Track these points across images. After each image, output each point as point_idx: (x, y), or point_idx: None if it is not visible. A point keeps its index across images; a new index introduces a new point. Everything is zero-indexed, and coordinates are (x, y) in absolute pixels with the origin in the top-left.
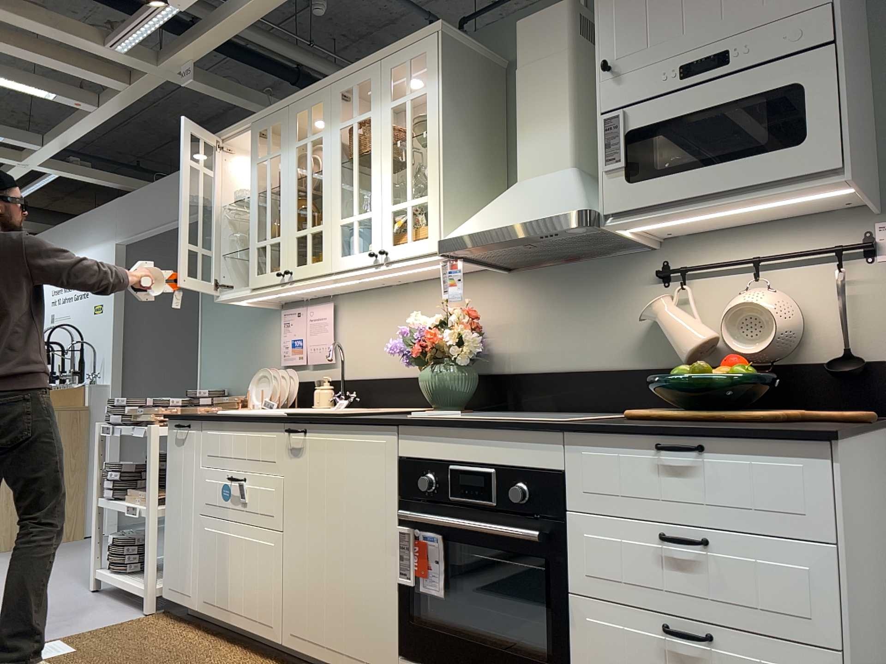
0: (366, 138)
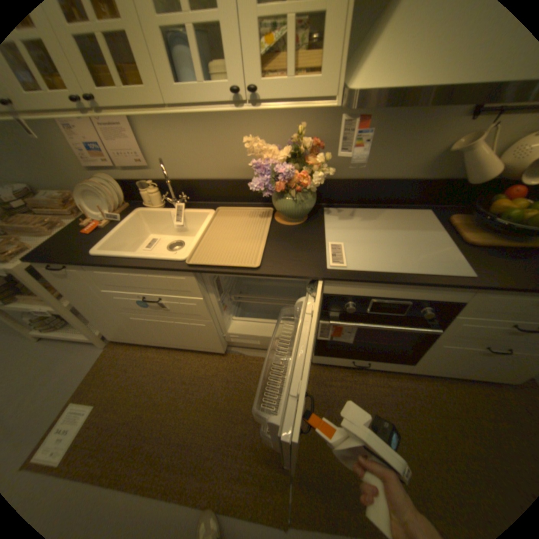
0: None
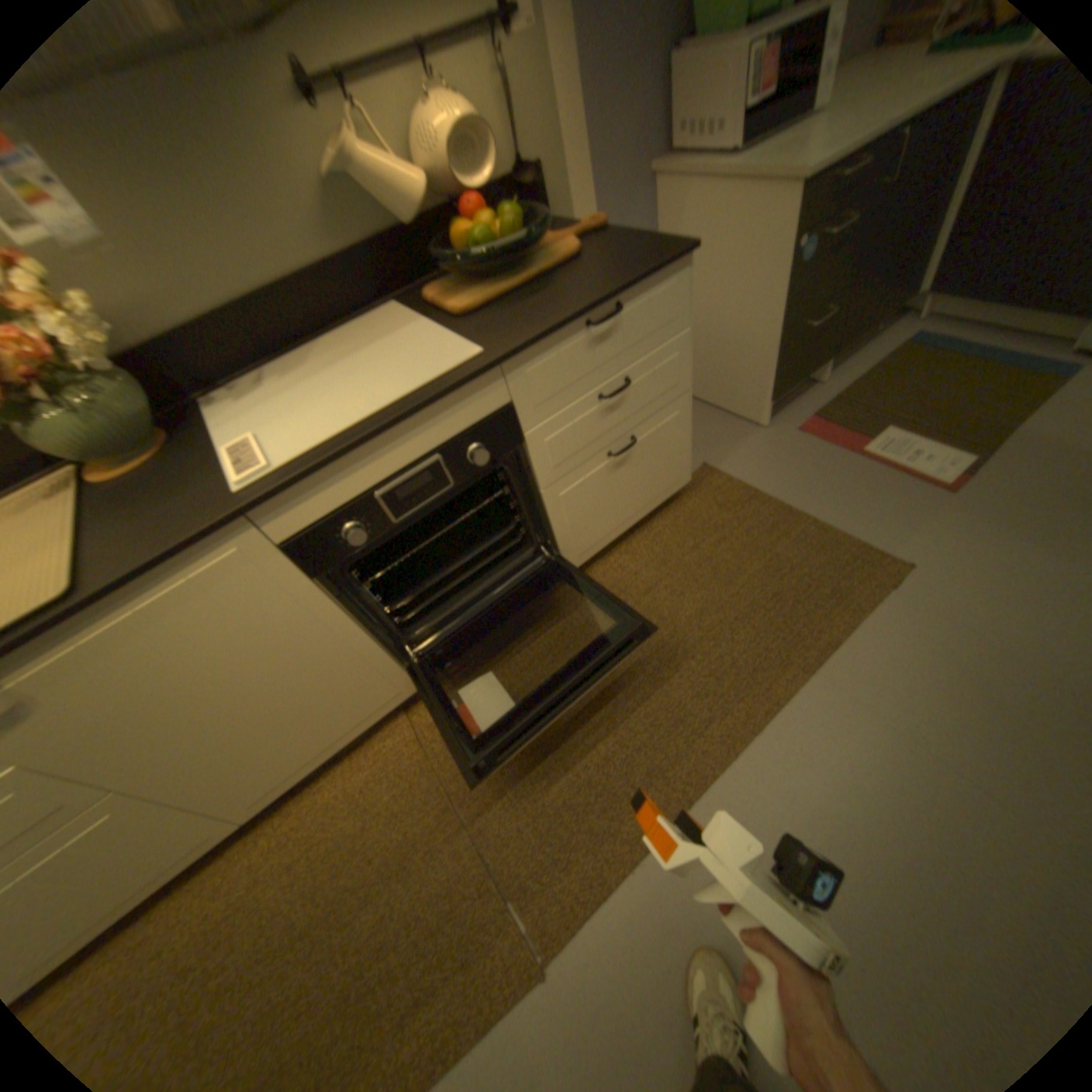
0: None
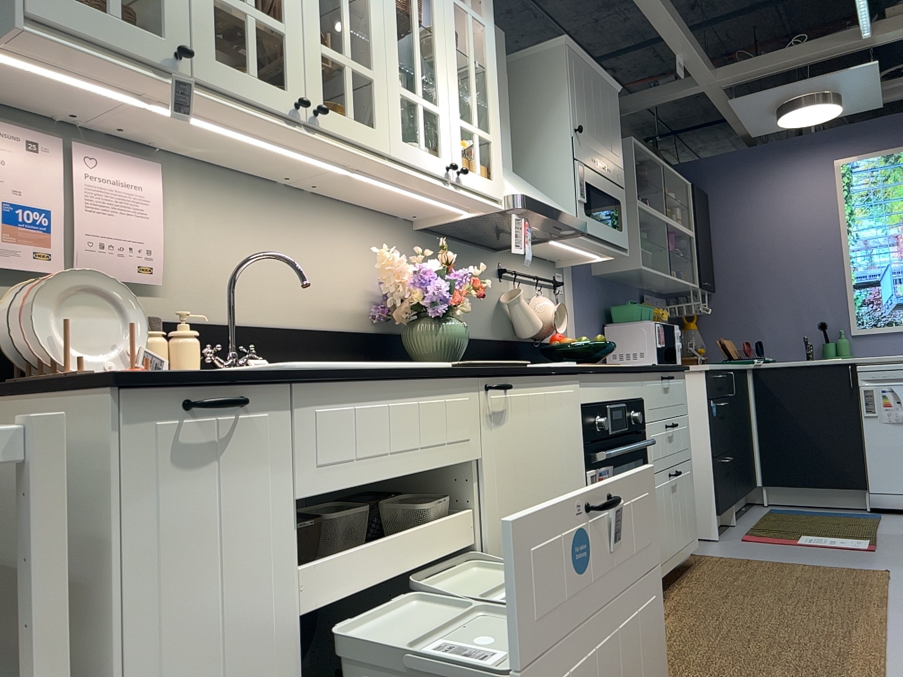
0: (417, 2)
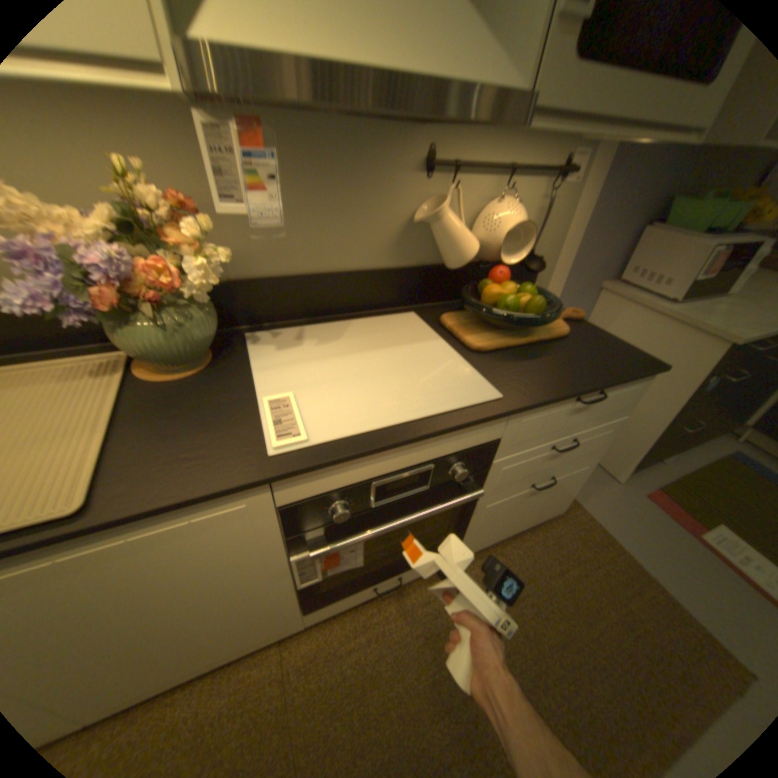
0: None
